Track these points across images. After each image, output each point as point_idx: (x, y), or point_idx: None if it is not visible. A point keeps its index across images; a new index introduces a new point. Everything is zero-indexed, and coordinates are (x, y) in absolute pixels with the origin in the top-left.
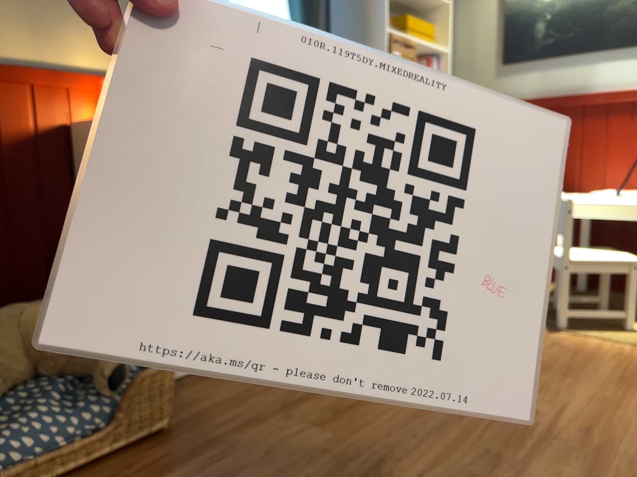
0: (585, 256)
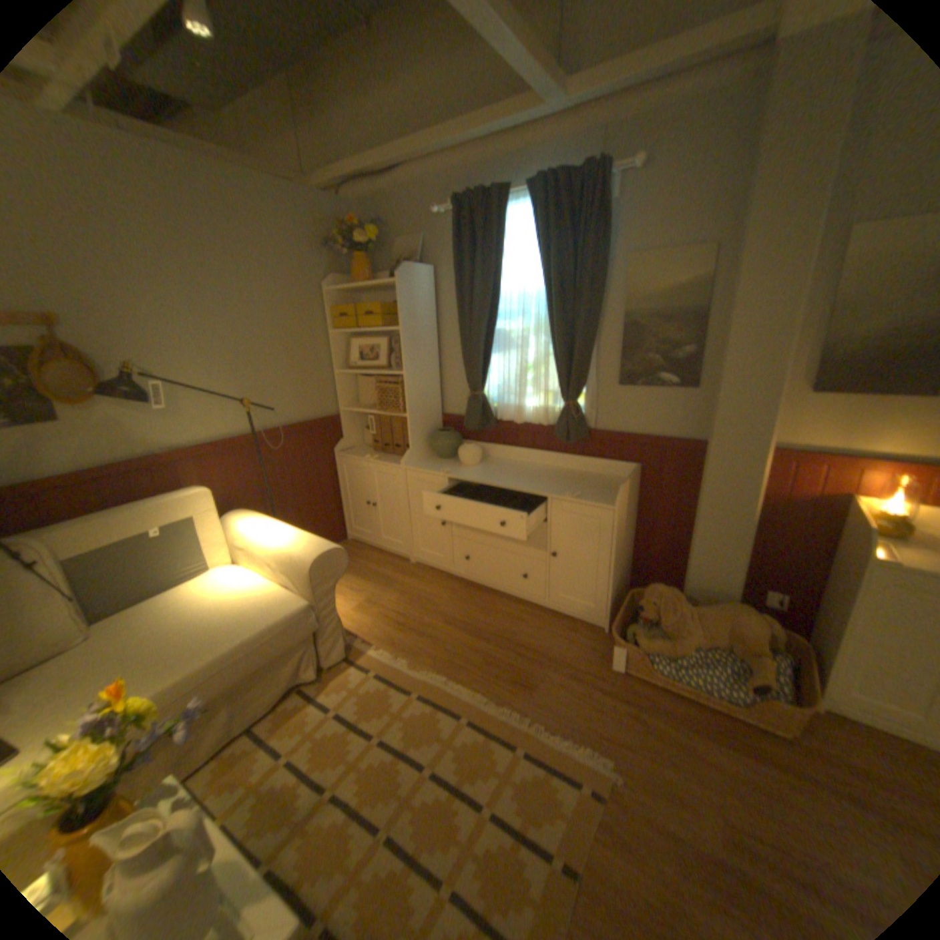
0: None
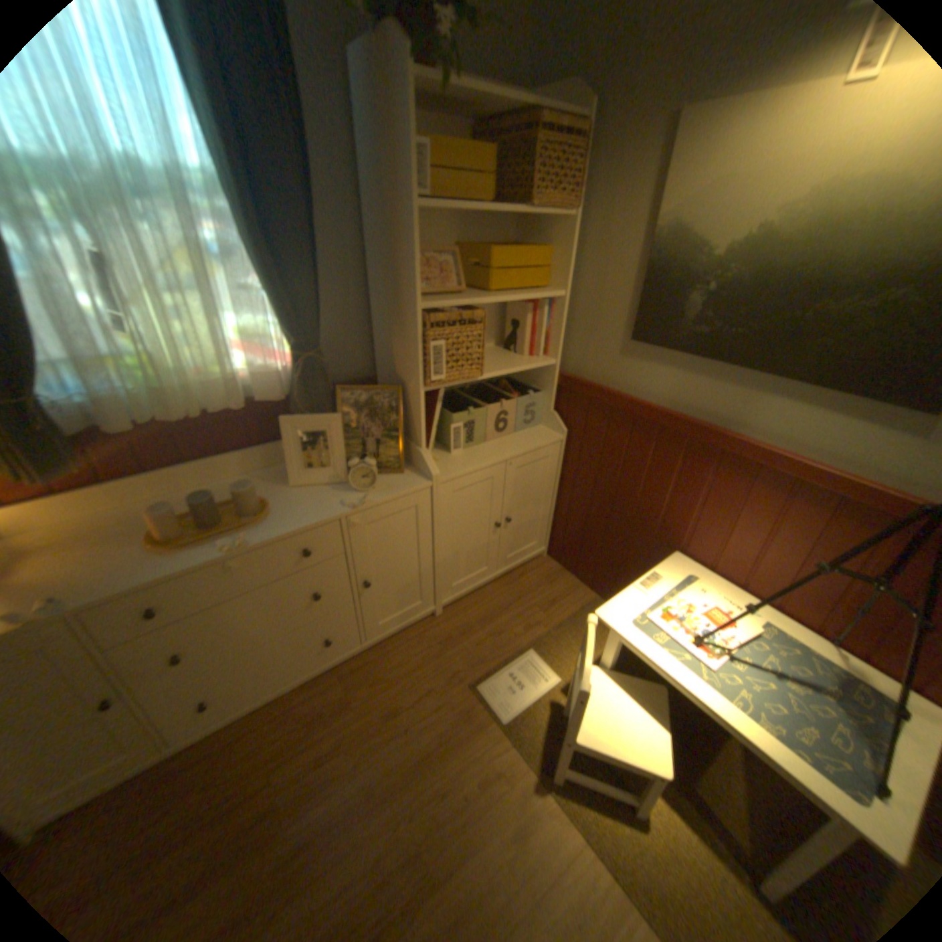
0: (603, 733)
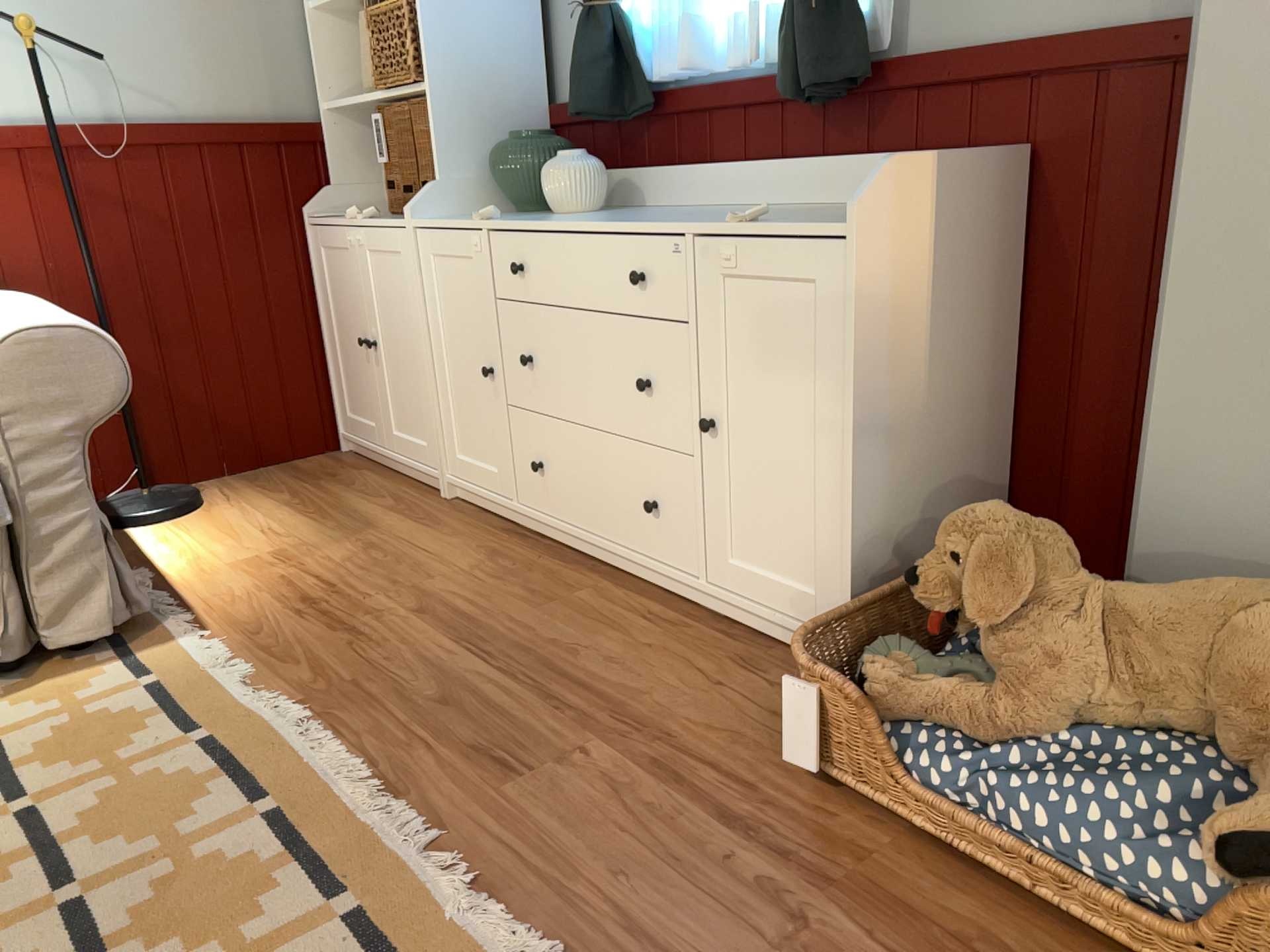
0: None
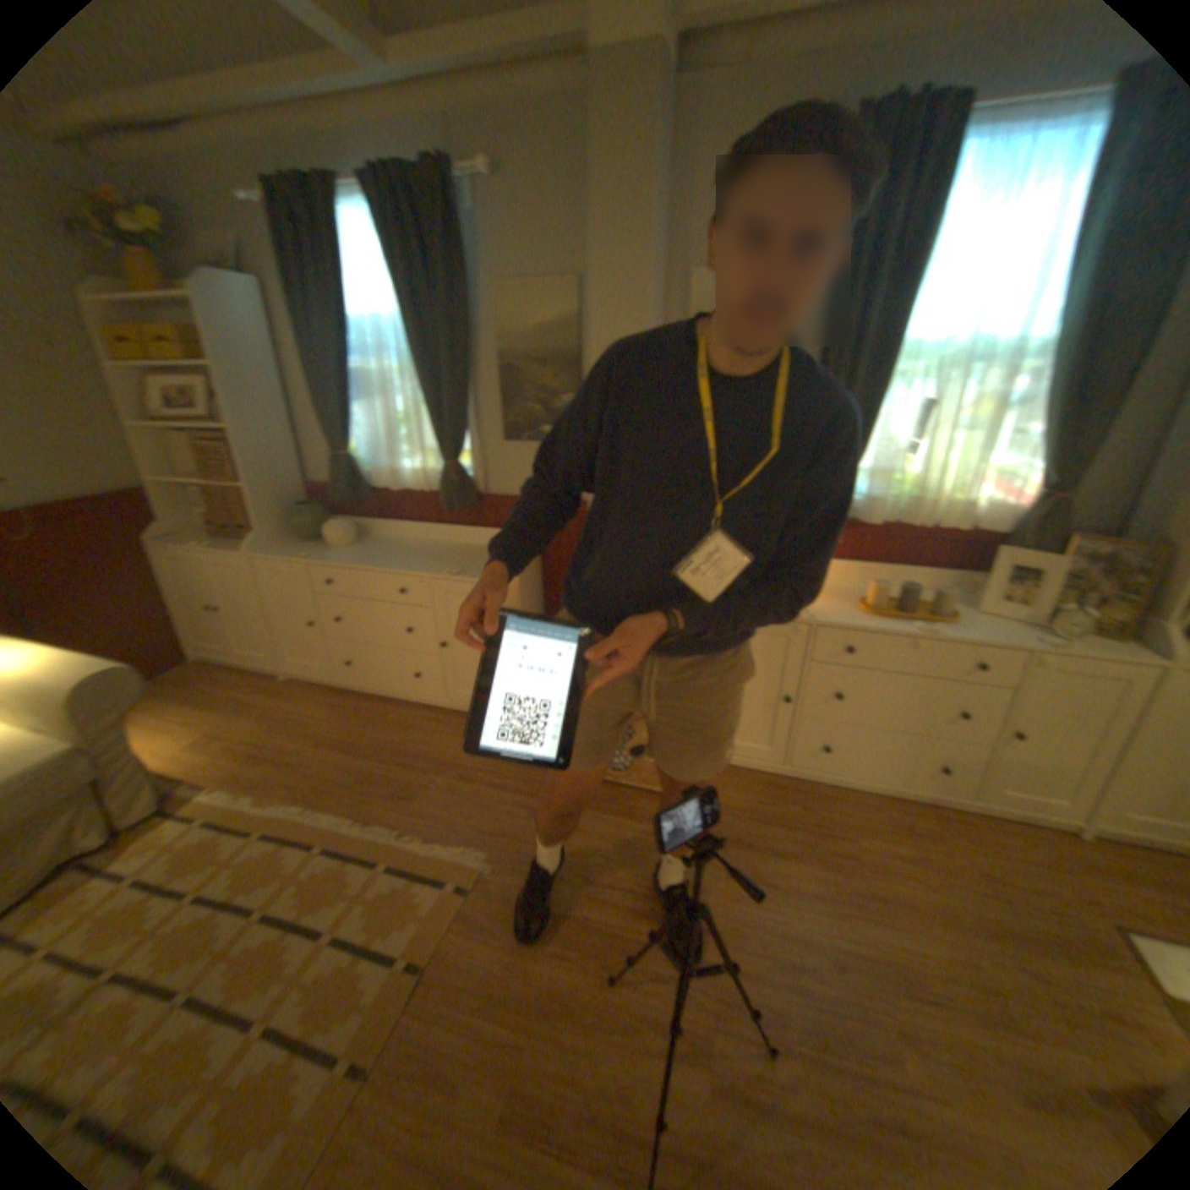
0: None
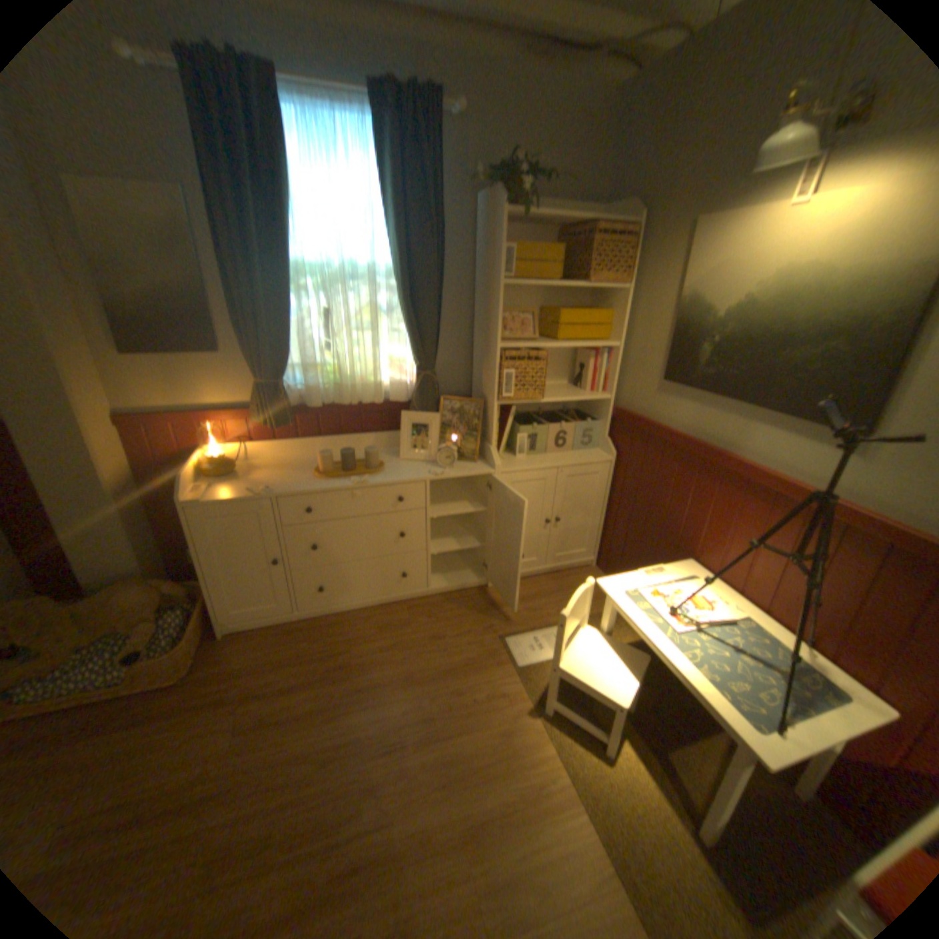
0: (583, 669)
